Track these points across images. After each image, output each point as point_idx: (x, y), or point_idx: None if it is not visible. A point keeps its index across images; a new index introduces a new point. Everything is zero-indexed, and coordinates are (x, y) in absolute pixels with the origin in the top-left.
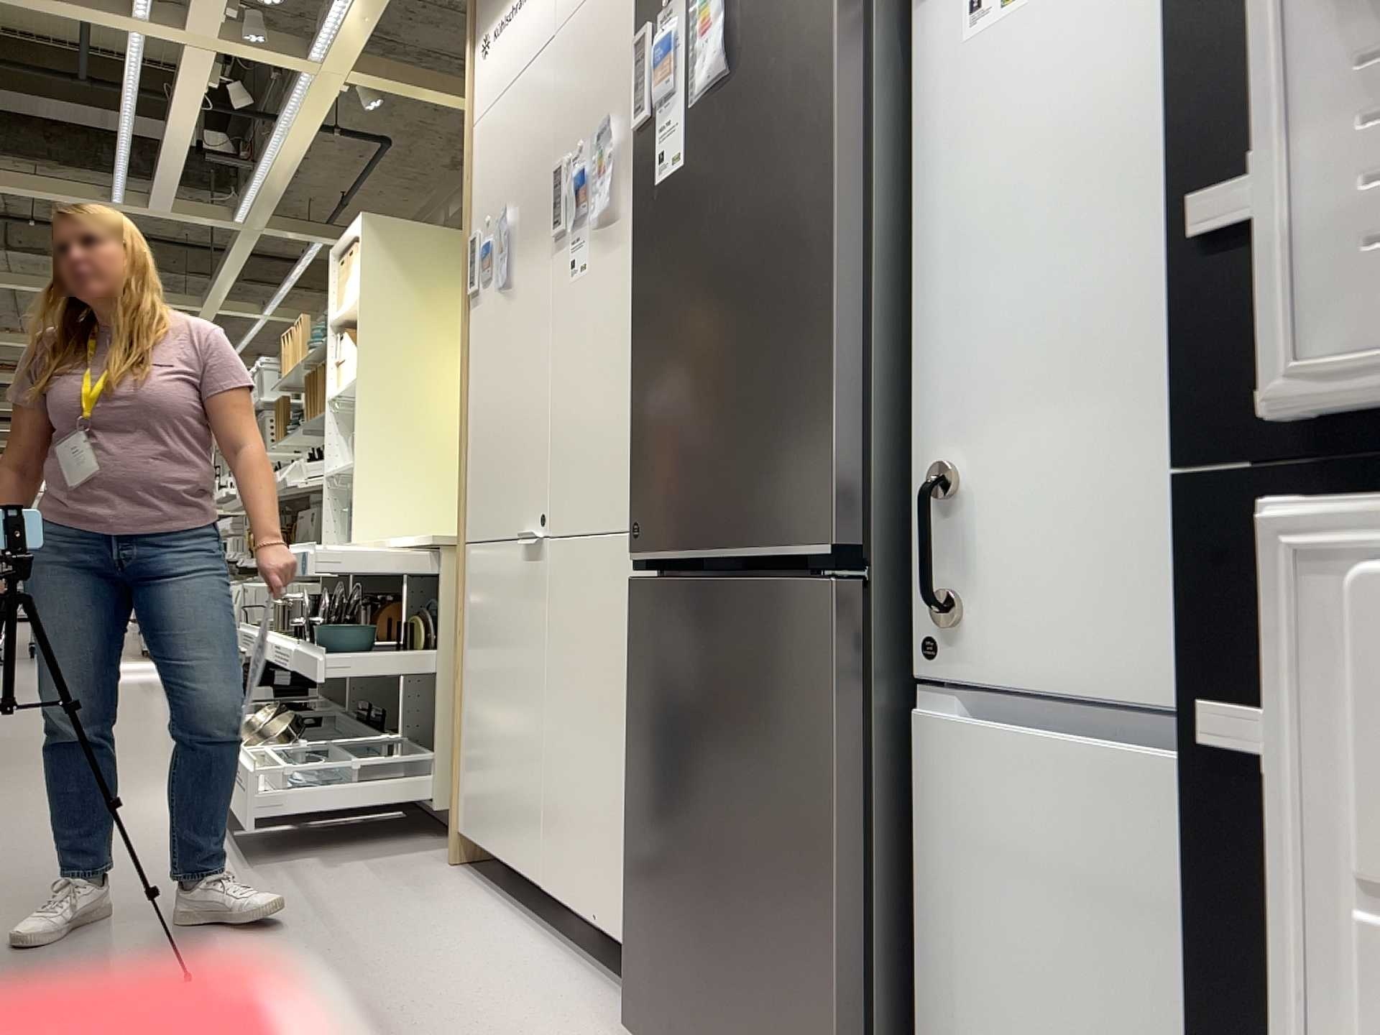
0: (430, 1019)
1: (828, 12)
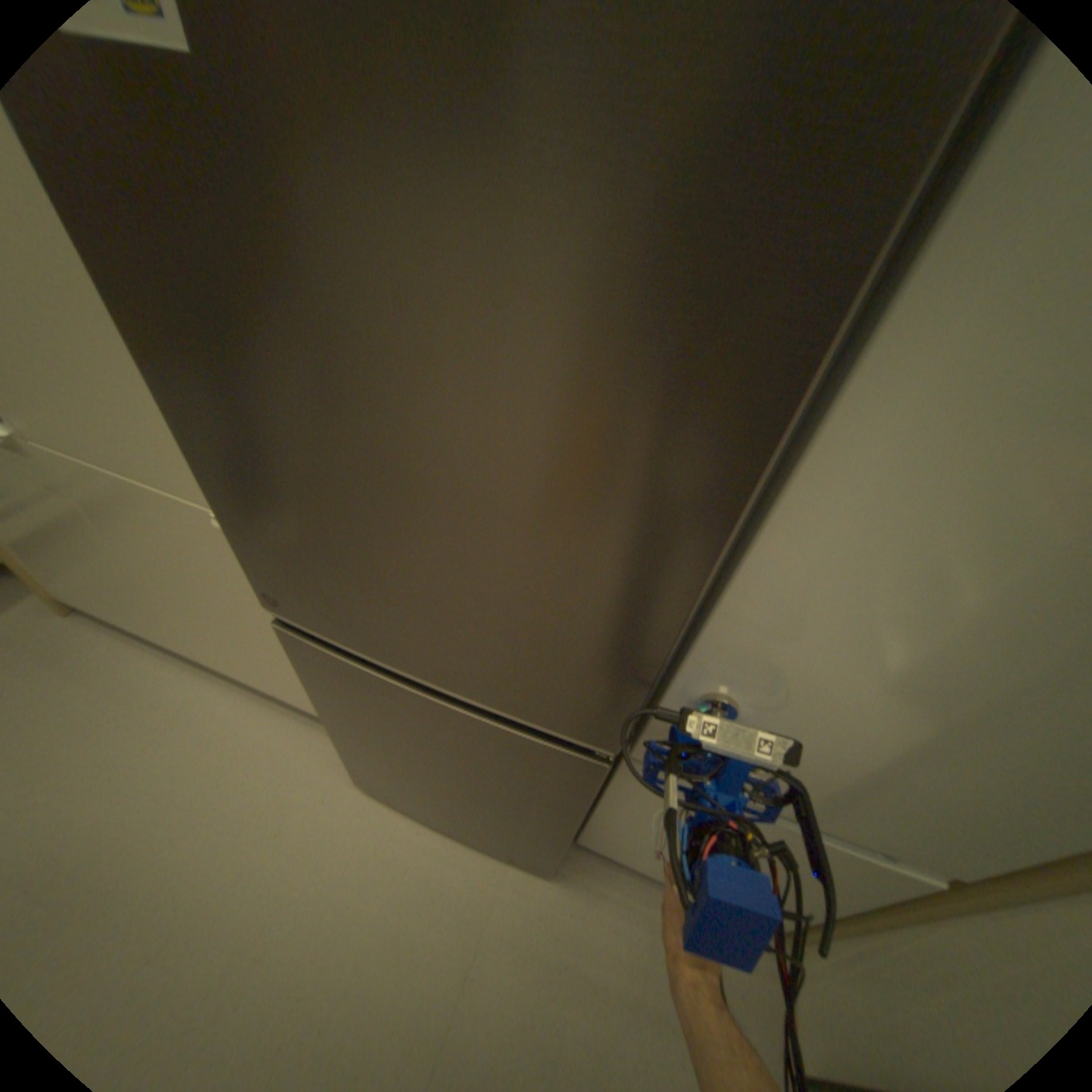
0: (198, 833)
1: None
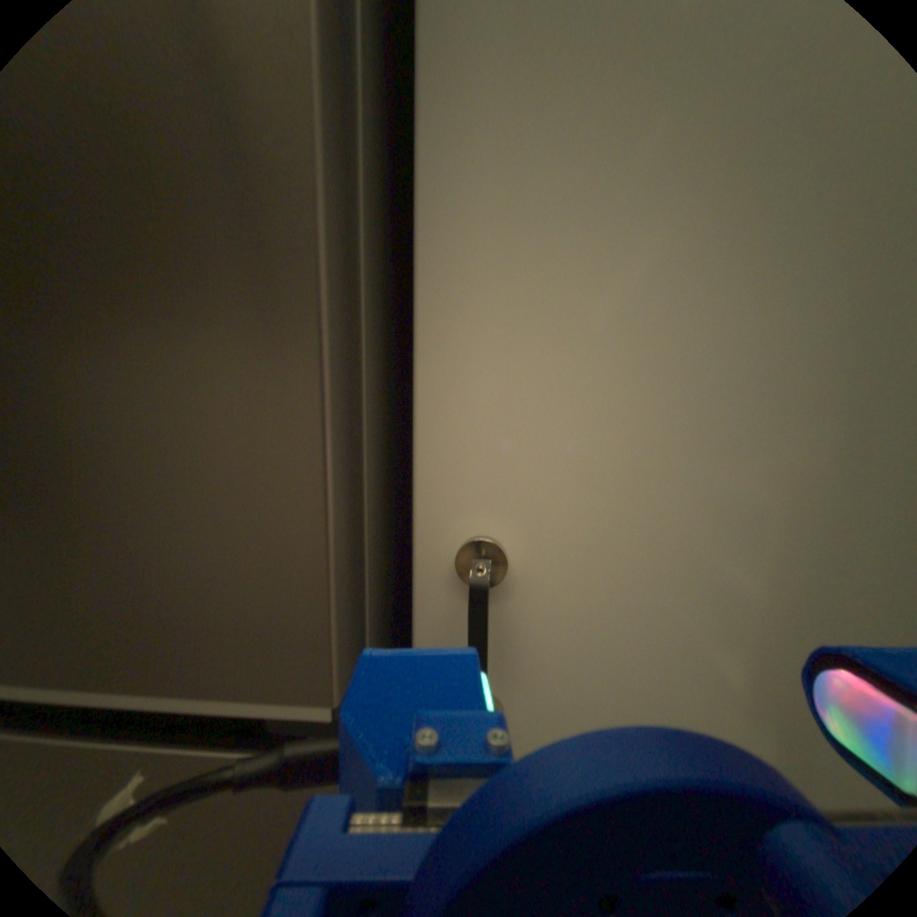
0: None
1: None
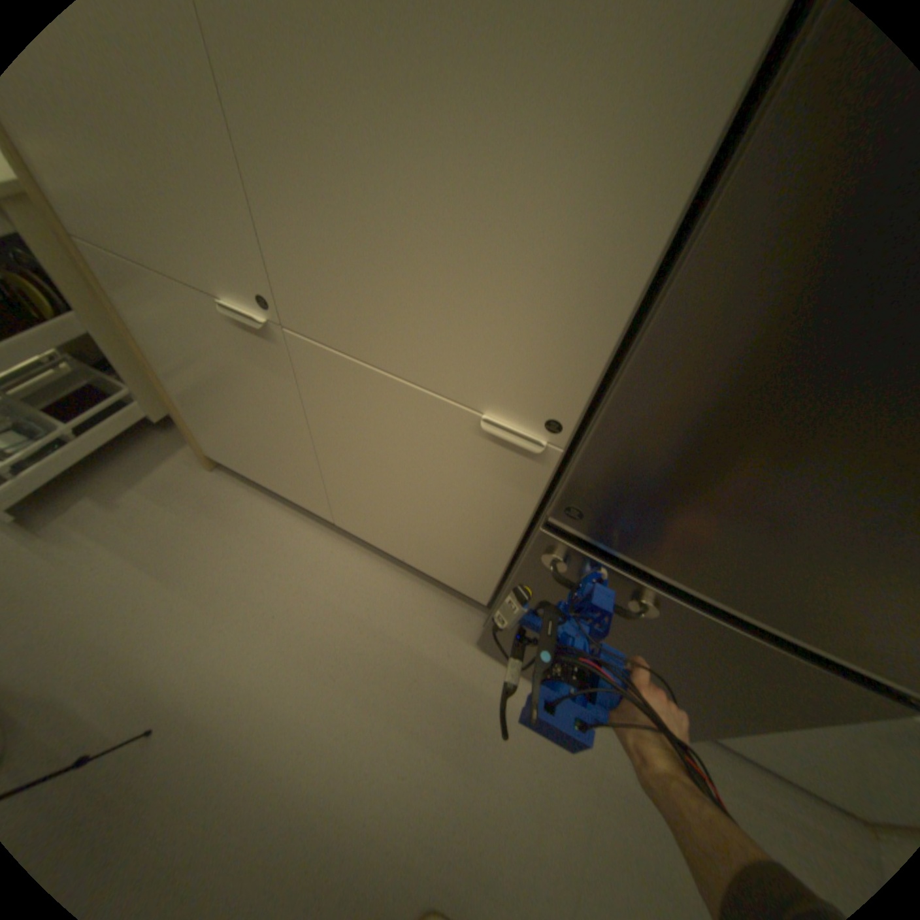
0: (352, 673)
1: None
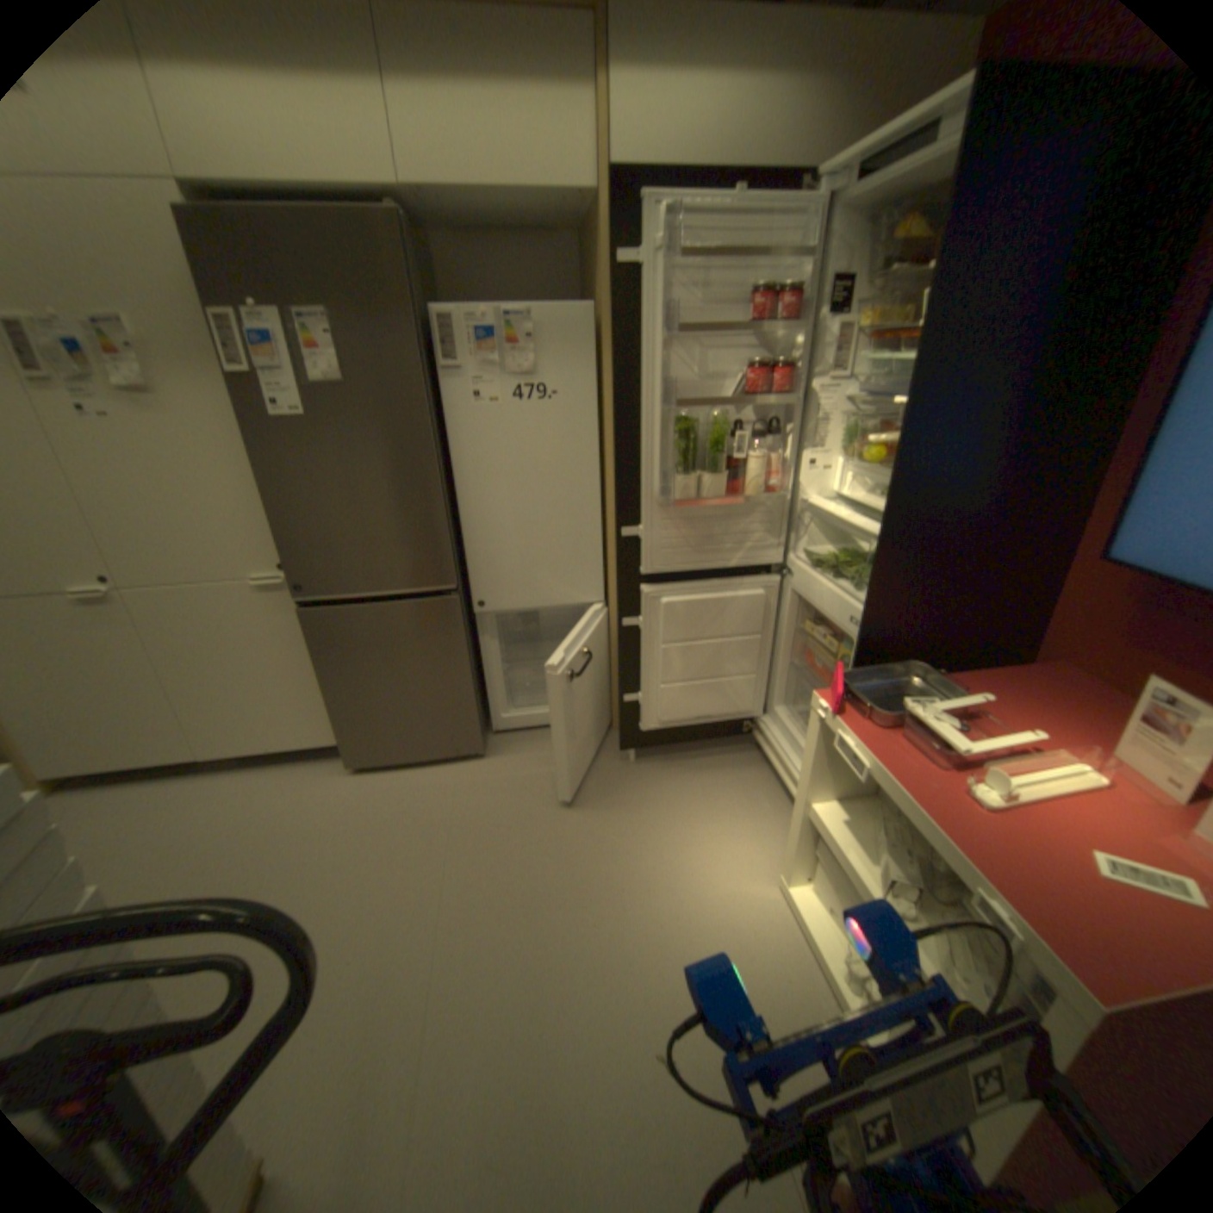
0: (247, 832)
1: (418, 385)
